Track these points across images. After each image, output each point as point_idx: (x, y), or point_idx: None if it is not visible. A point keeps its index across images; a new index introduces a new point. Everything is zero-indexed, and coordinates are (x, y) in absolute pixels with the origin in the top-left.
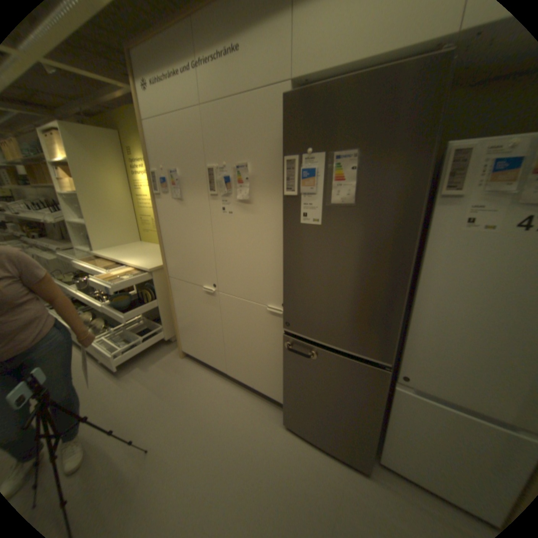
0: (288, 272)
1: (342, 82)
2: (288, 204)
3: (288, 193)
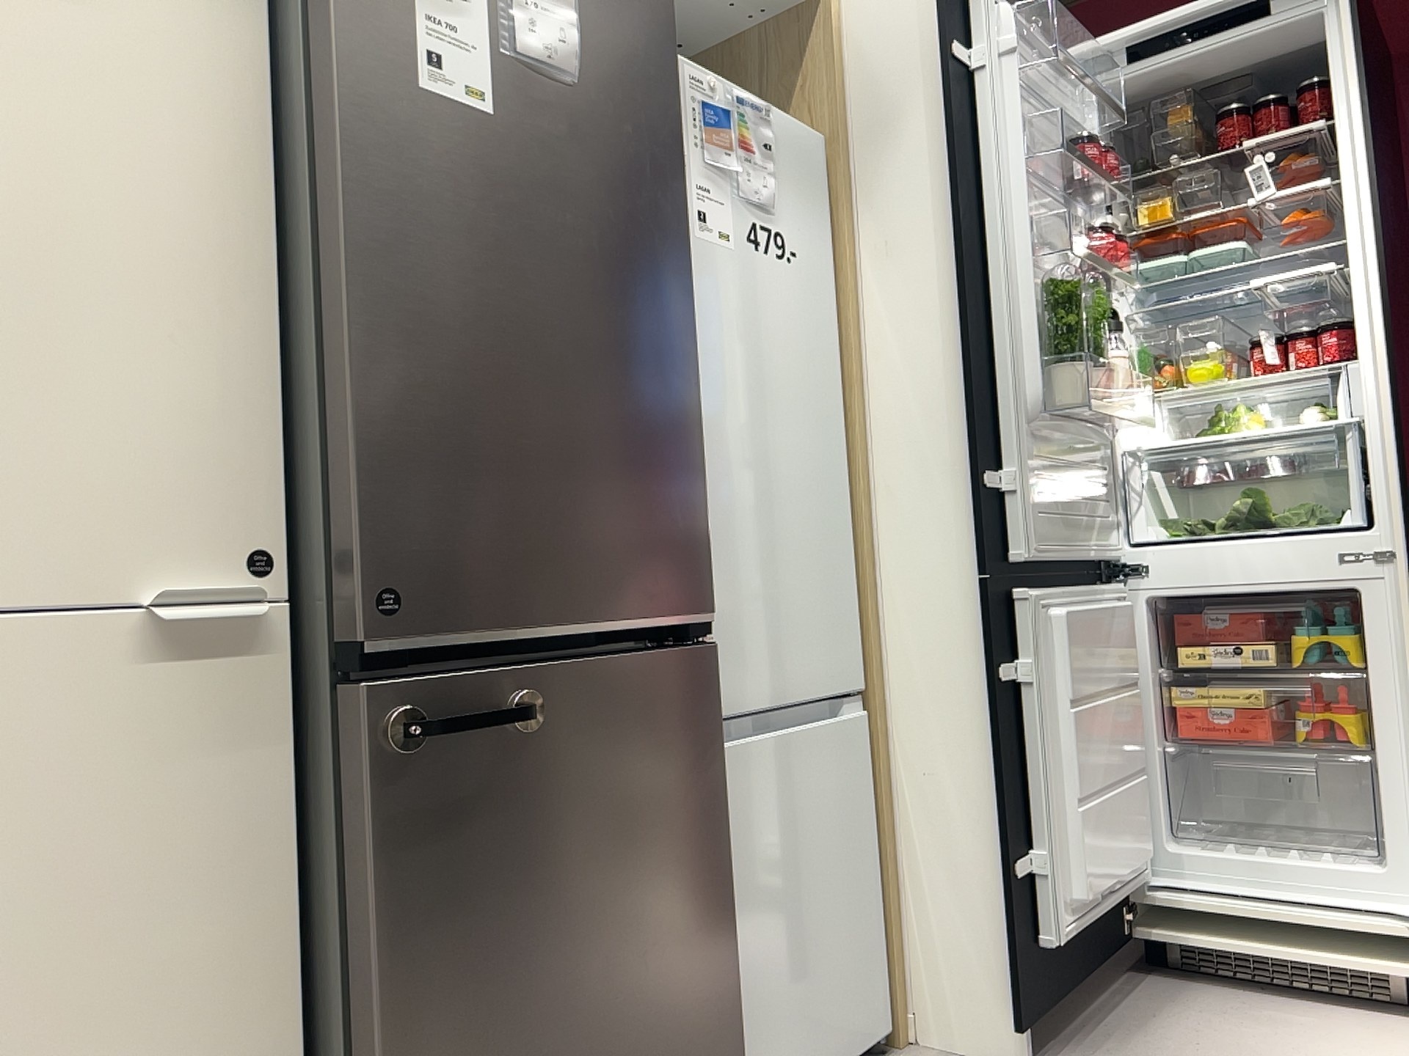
0: (367, 309)
1: None
2: None
3: None
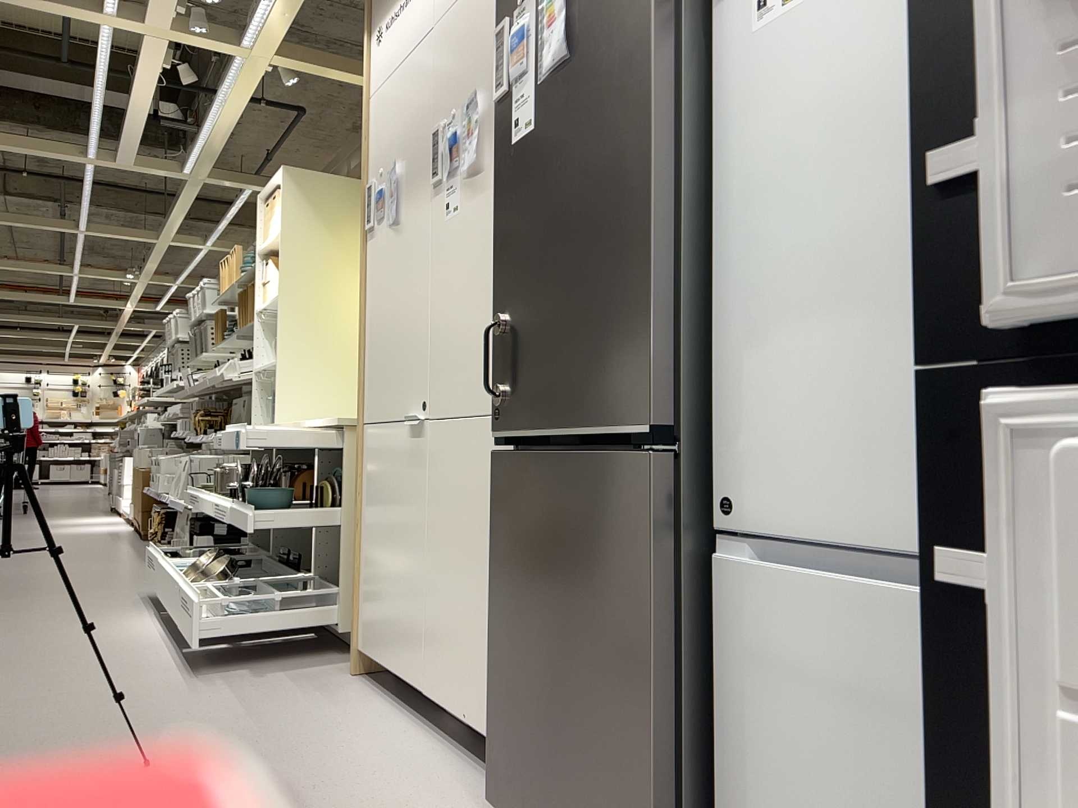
0: (498, 273)
1: None
2: (499, 120)
3: (498, 98)
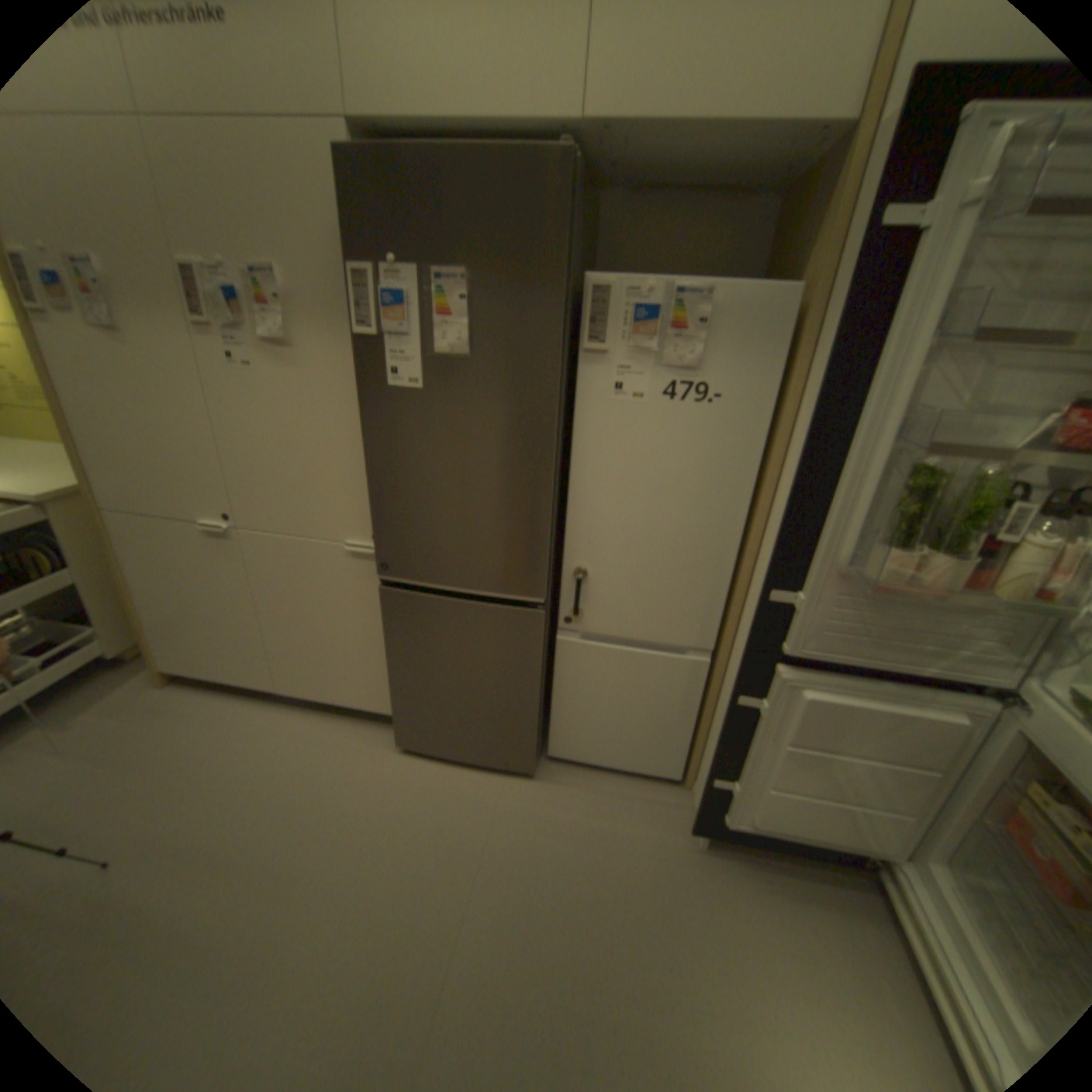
0: (375, 474)
1: (431, 153)
2: (363, 352)
3: (361, 332)
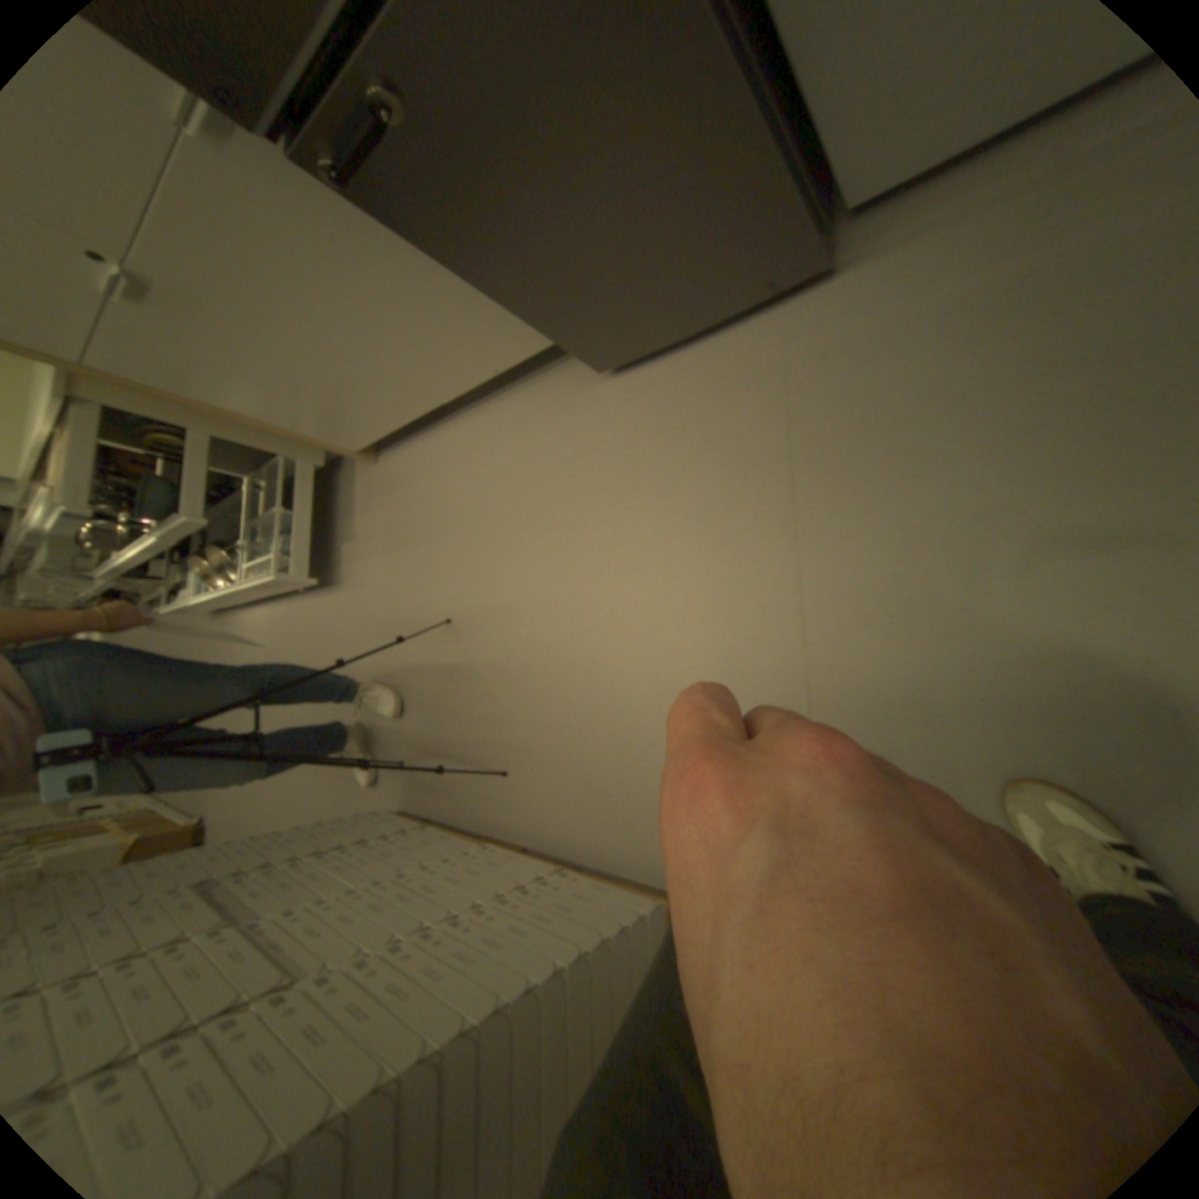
0: None
1: None
2: None
3: None
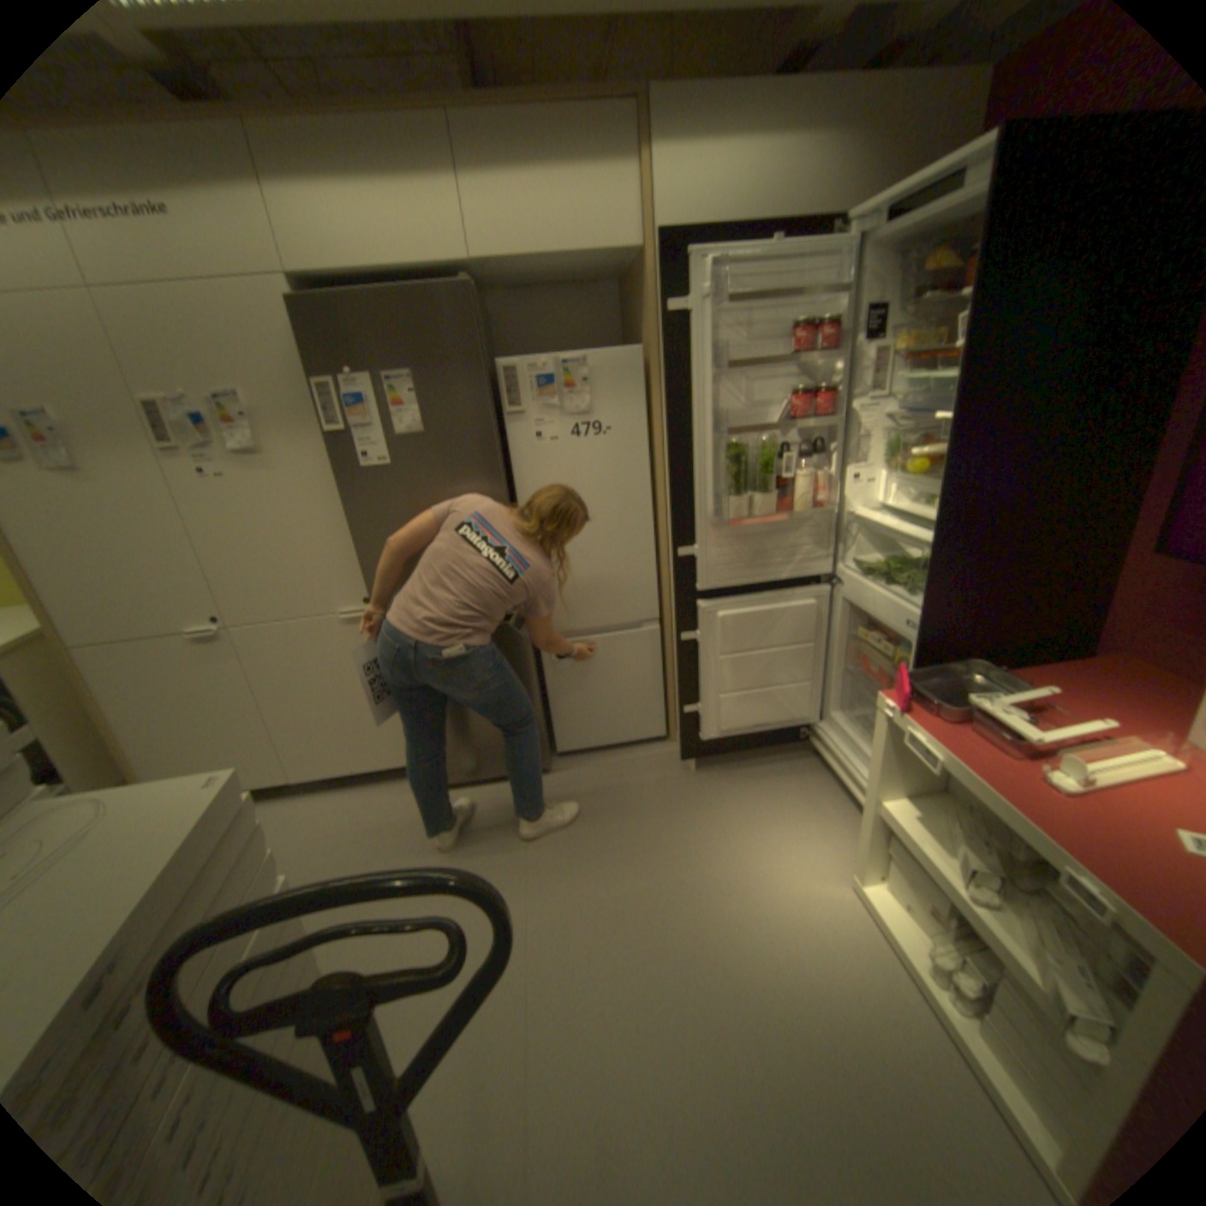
0: (361, 541)
1: (366, 294)
2: (335, 445)
3: (331, 430)
